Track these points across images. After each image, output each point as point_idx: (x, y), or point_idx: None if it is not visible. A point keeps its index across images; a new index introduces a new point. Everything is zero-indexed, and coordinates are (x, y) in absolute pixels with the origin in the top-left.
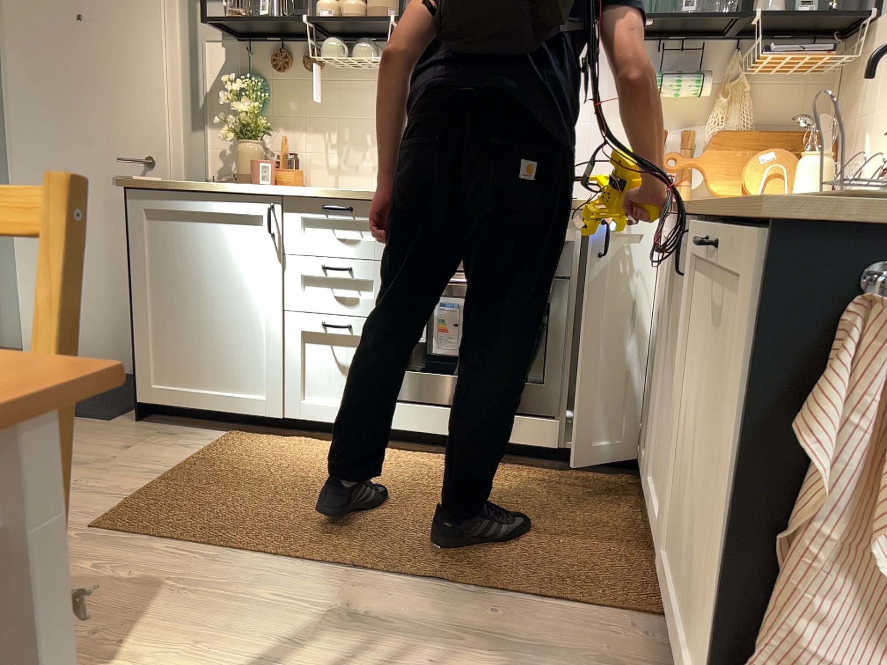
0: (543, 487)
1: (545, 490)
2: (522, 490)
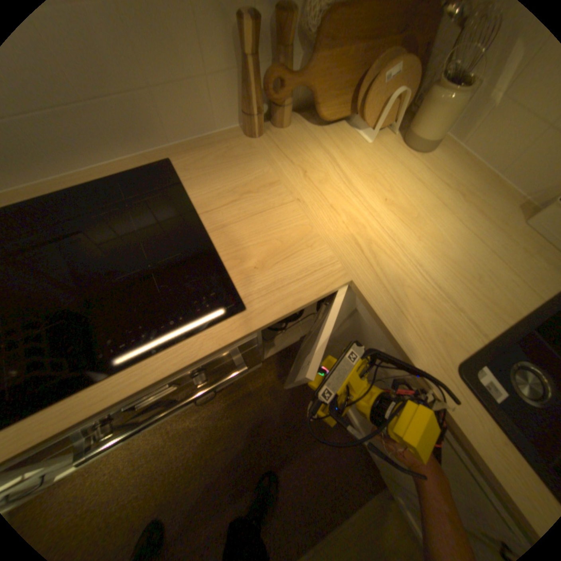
0: (266, 394)
1: (269, 396)
2: (259, 406)
